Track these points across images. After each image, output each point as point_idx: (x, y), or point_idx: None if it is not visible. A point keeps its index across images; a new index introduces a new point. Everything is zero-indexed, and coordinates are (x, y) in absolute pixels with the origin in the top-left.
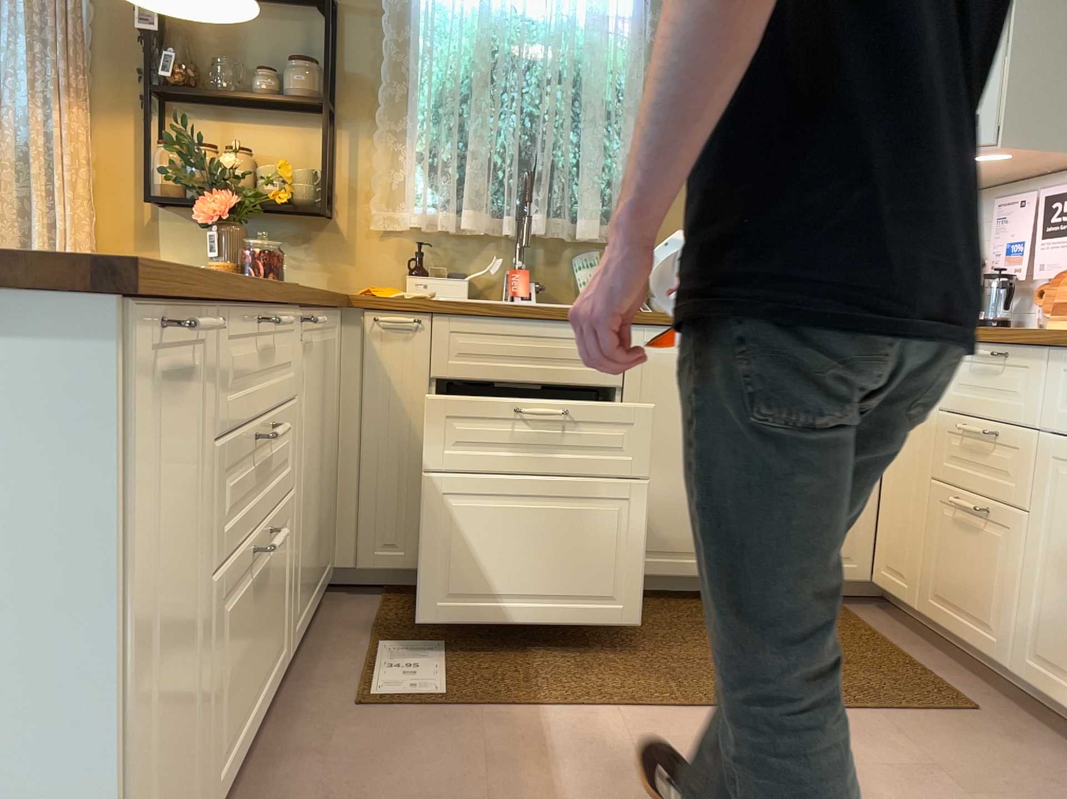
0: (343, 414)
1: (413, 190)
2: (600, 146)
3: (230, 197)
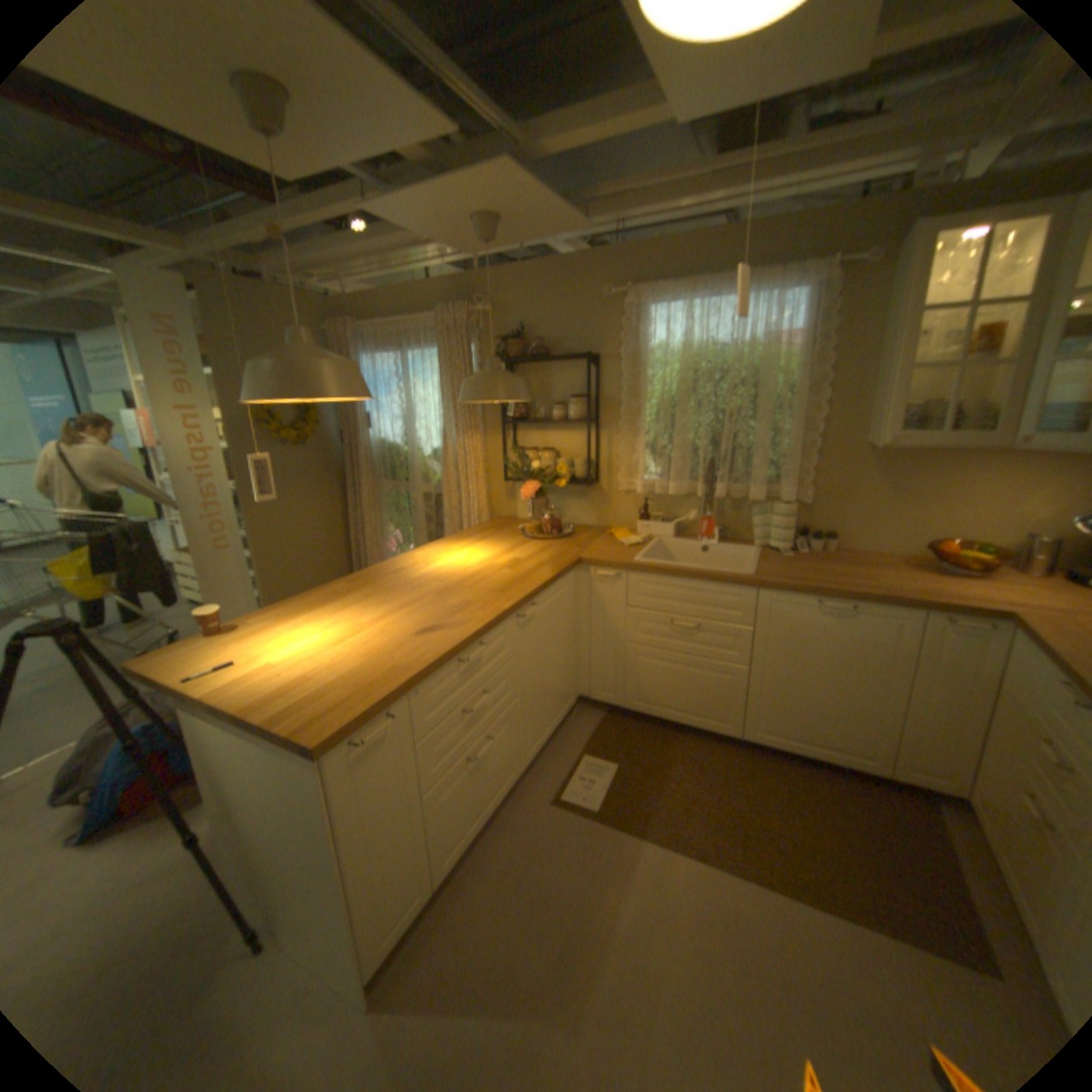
0: (581, 619)
1: (640, 468)
2: (771, 431)
3: (534, 485)
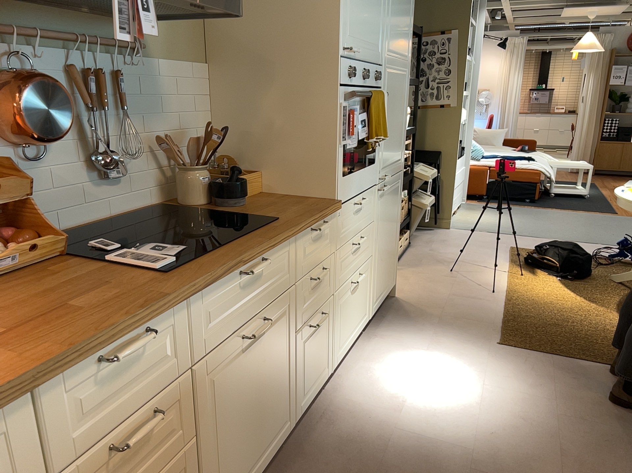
0: None
1: None
2: None
3: None
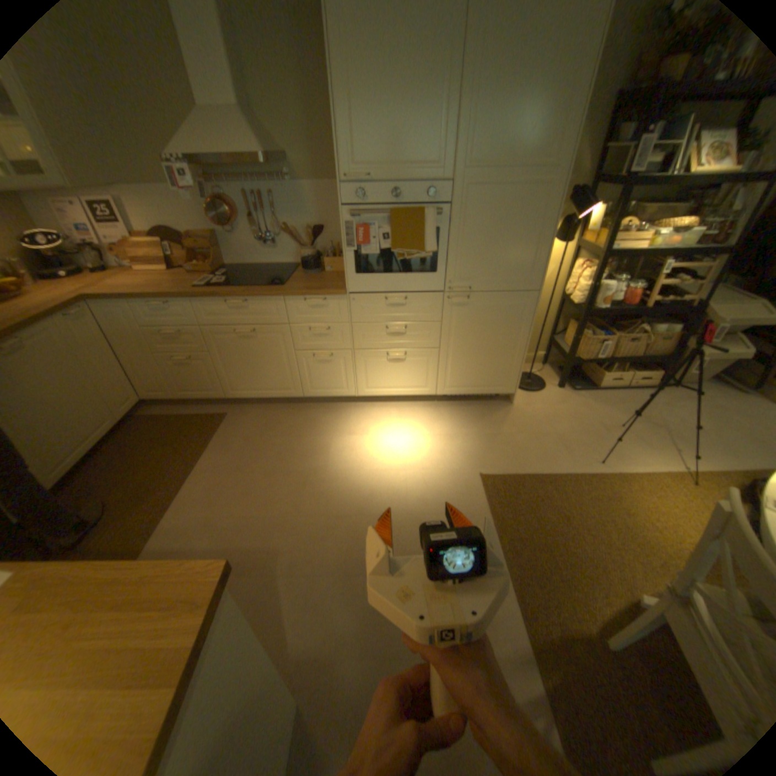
0: None
1: None
2: None
3: None
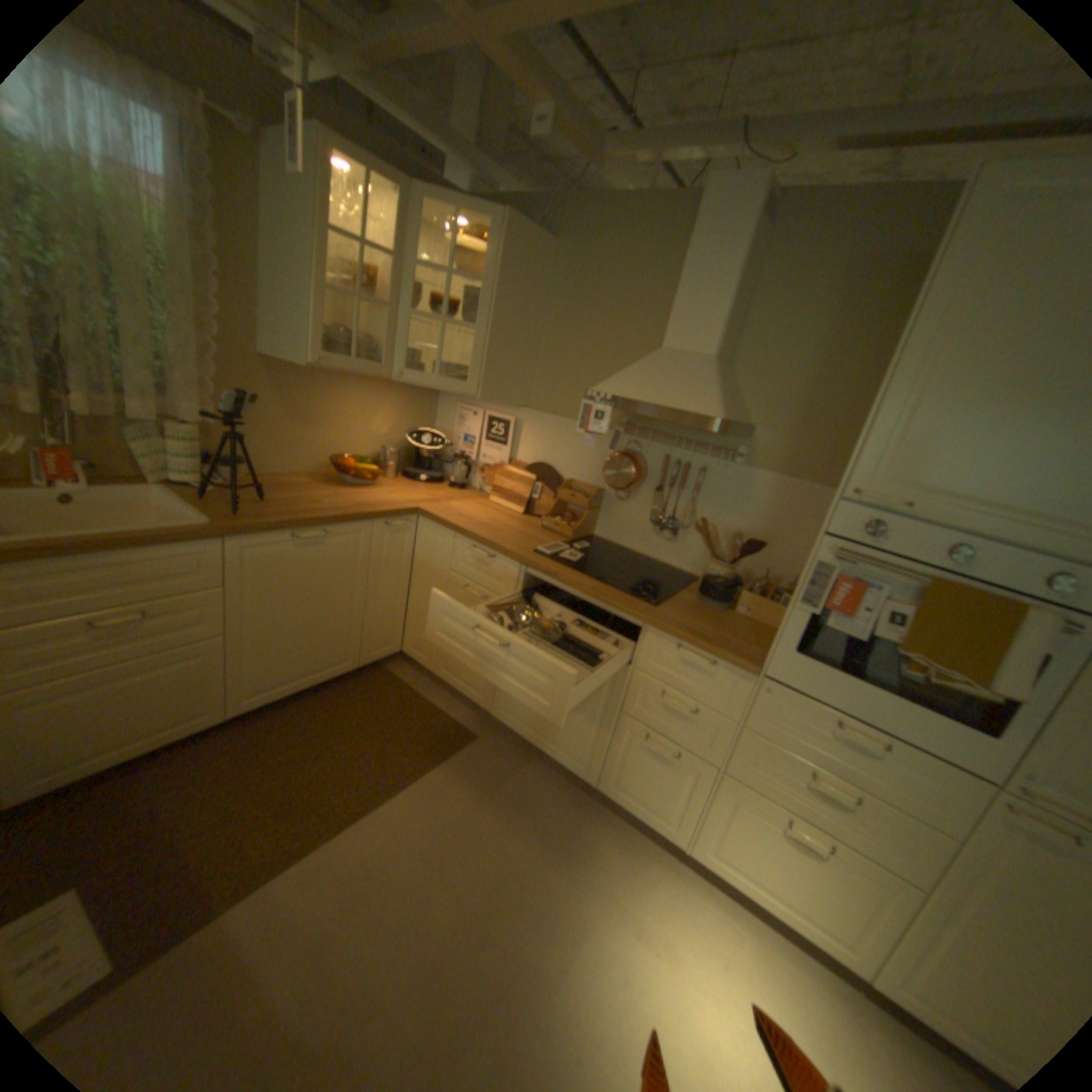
0: None
1: None
2: (140, 323)
3: None
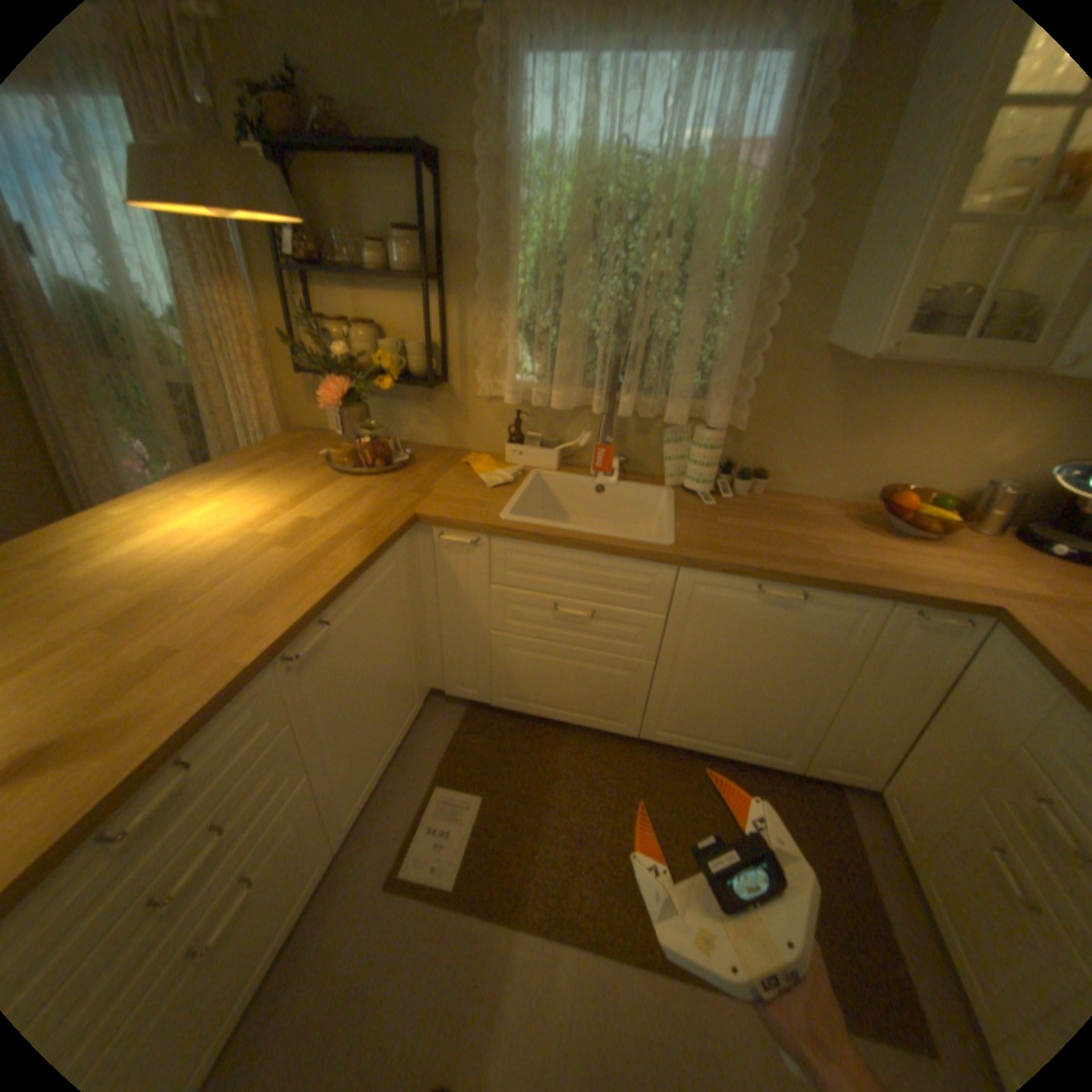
0: (426, 596)
1: (511, 362)
2: (704, 316)
3: (343, 383)
